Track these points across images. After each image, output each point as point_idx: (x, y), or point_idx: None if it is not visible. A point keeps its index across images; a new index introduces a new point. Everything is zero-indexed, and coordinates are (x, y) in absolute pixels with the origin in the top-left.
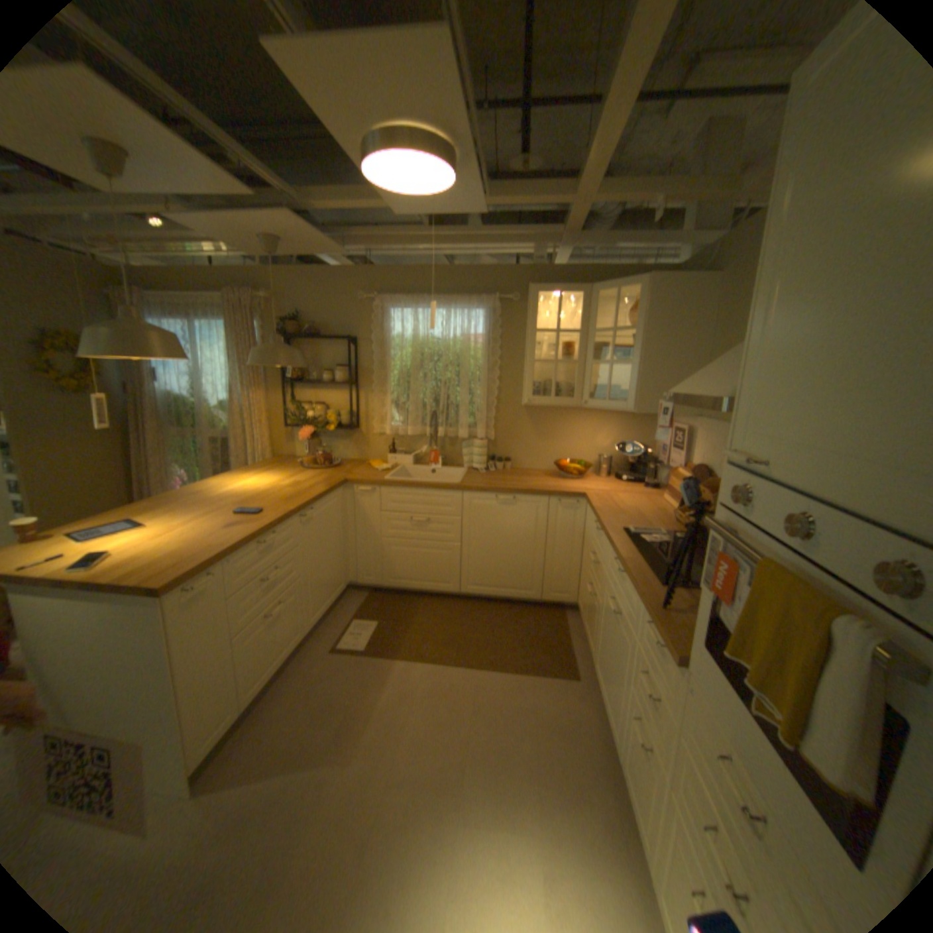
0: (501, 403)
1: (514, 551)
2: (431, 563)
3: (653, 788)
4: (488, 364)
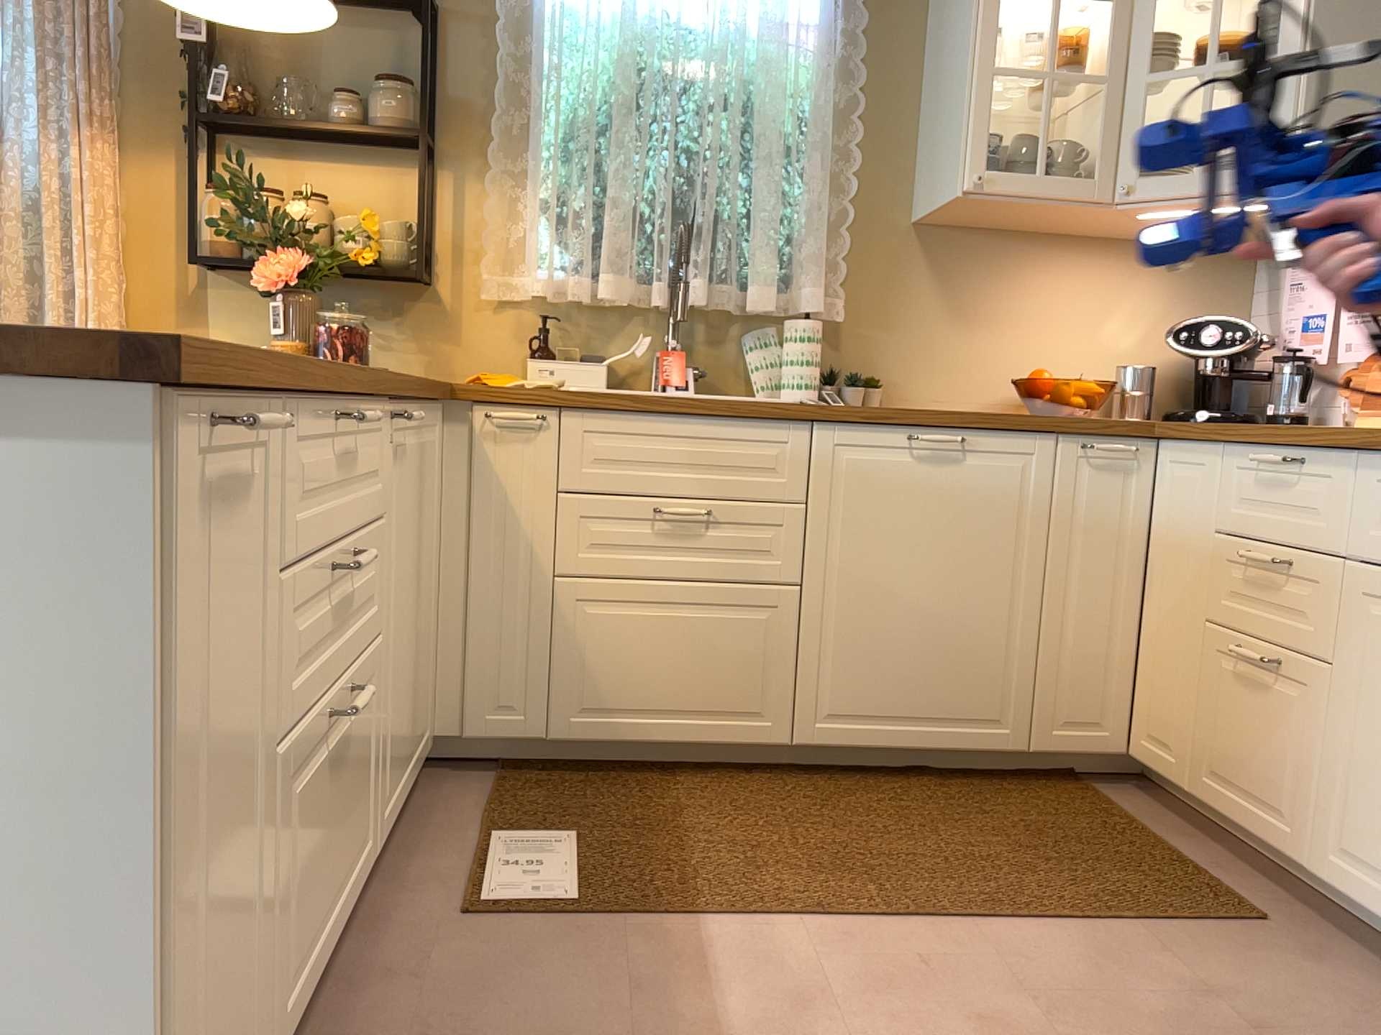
0: (860, 219)
1: (960, 600)
2: (712, 652)
3: None
4: (830, 108)
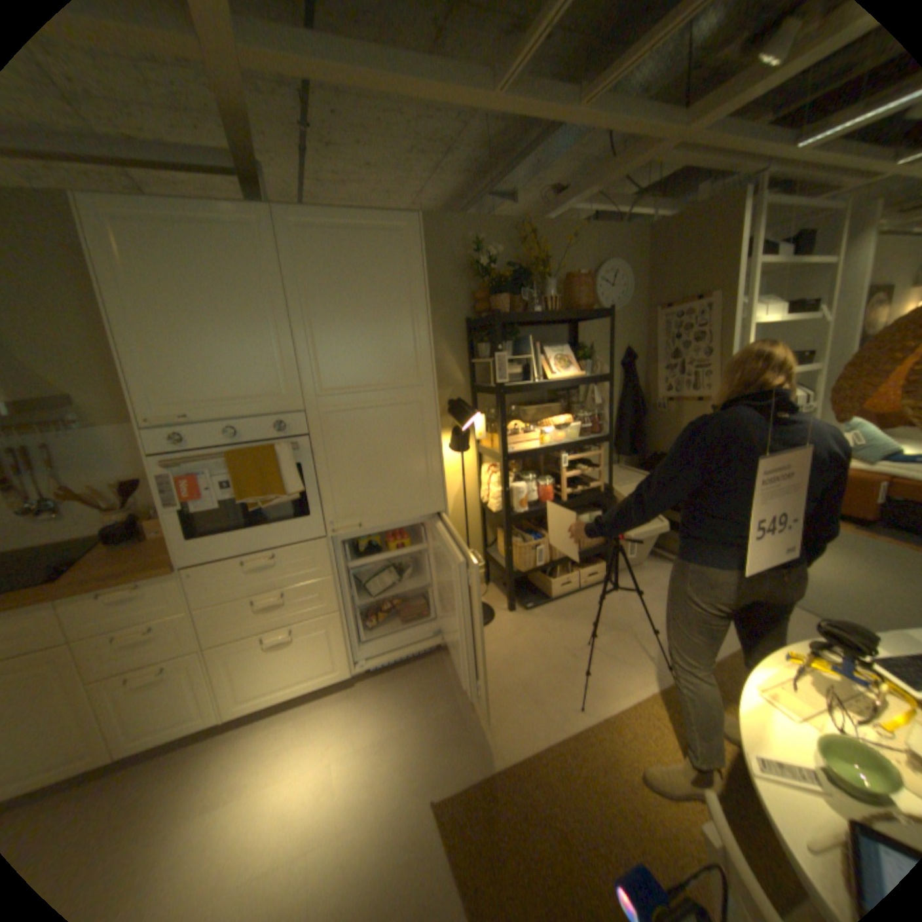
0: None
1: None
2: None
3: (180, 683)
4: None
